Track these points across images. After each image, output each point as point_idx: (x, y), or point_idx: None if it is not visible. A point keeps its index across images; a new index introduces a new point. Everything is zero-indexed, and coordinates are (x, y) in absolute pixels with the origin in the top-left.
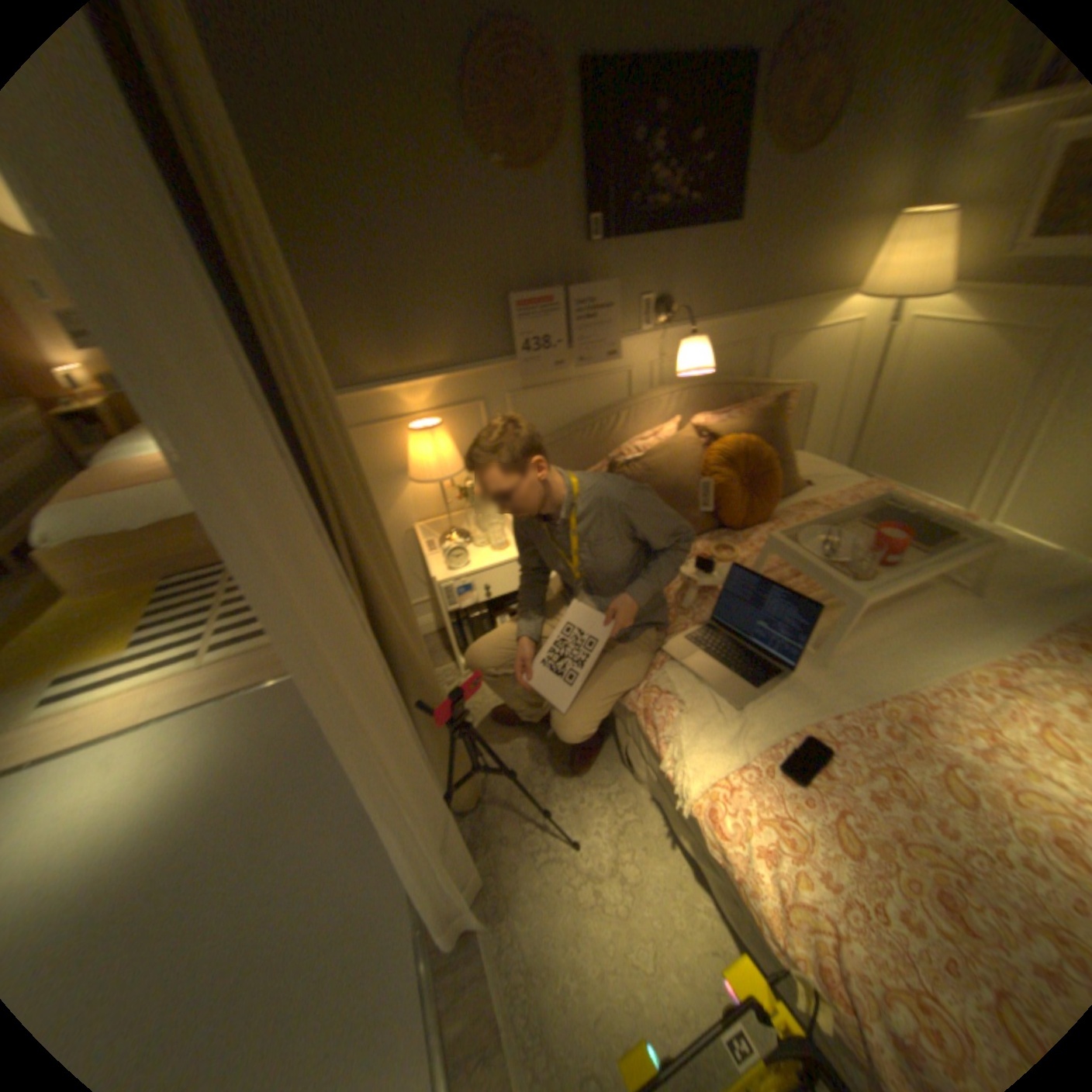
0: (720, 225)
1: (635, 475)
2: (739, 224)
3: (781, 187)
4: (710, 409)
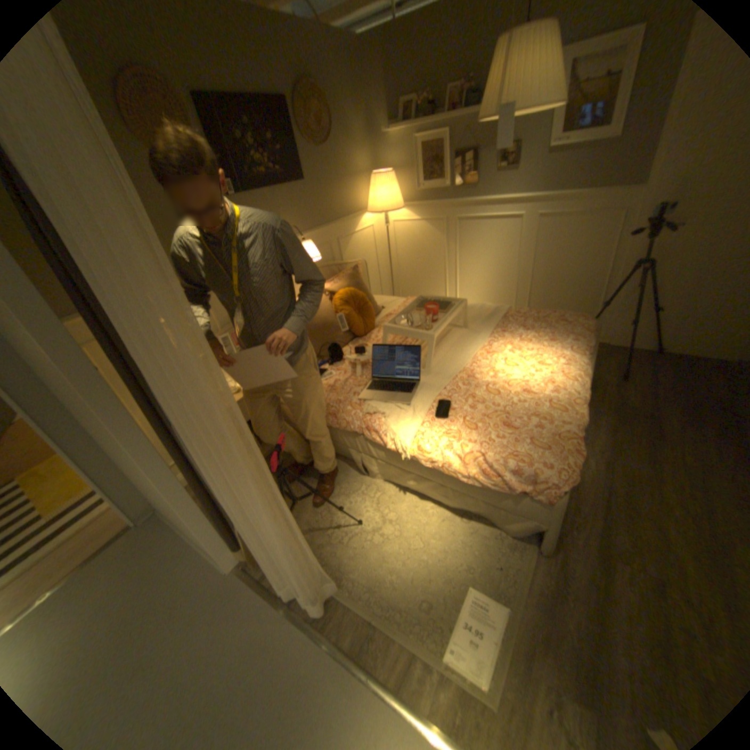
0: (293, 182)
1: None
2: (302, 182)
3: (316, 162)
4: None
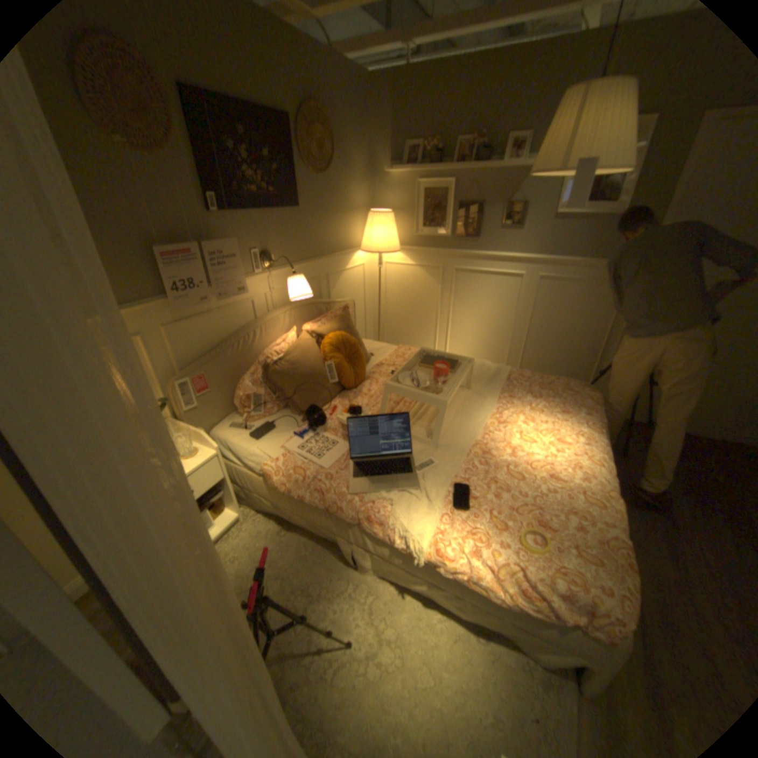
0: (287, 208)
1: (284, 370)
2: (297, 209)
3: (313, 190)
4: (308, 320)
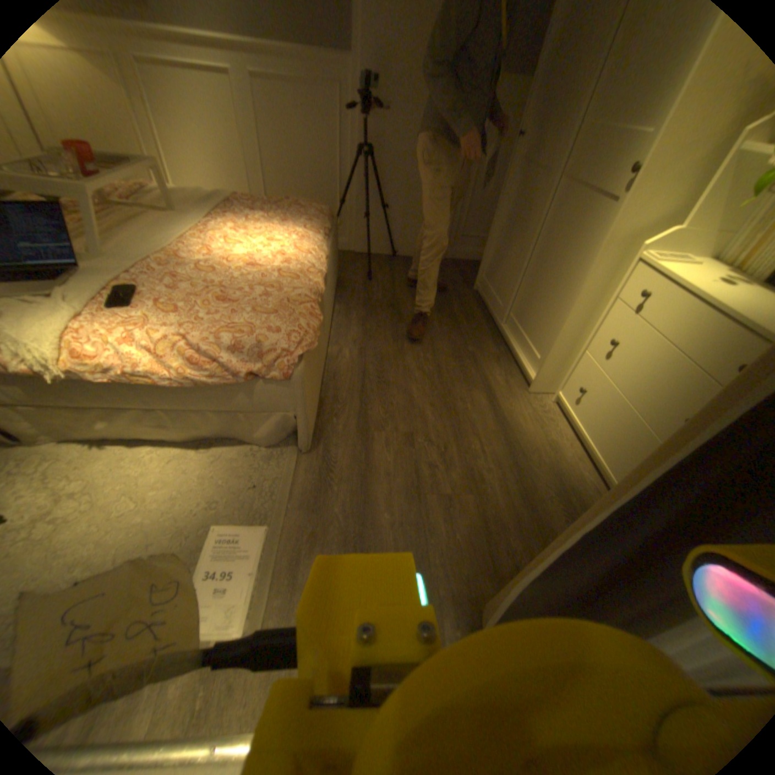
0: None
1: None
2: None
3: None
4: None
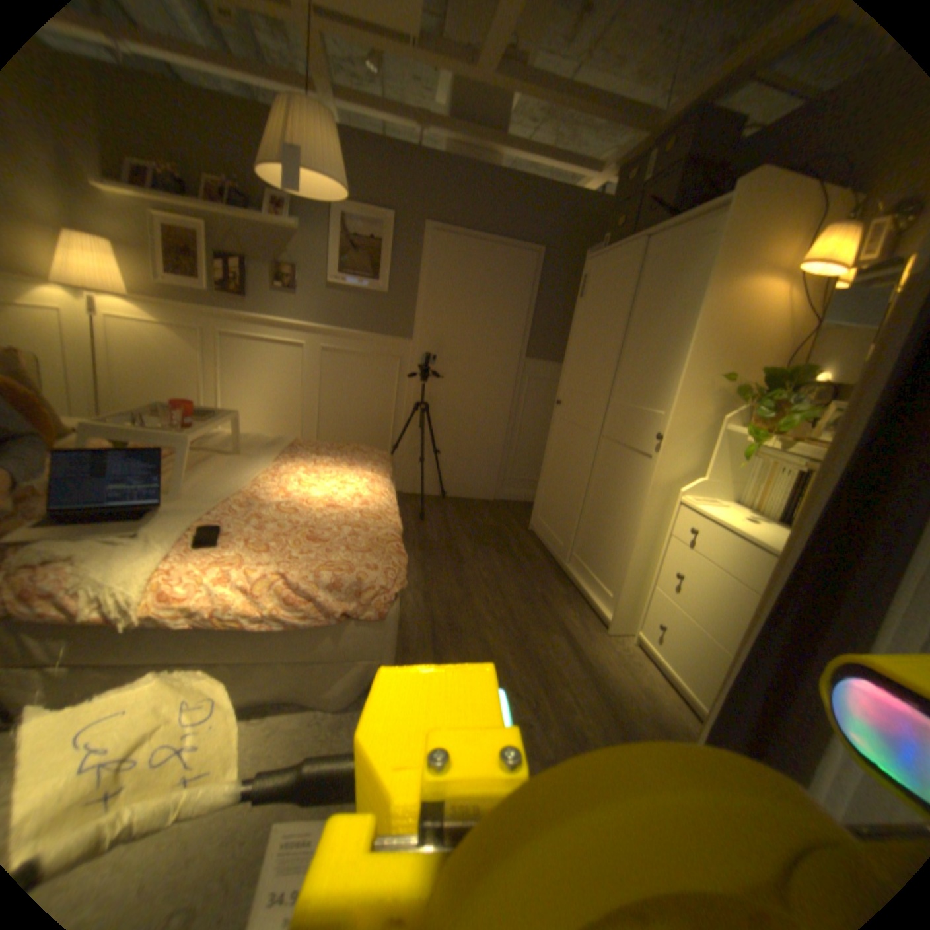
0: None
1: None
2: None
3: None
4: None
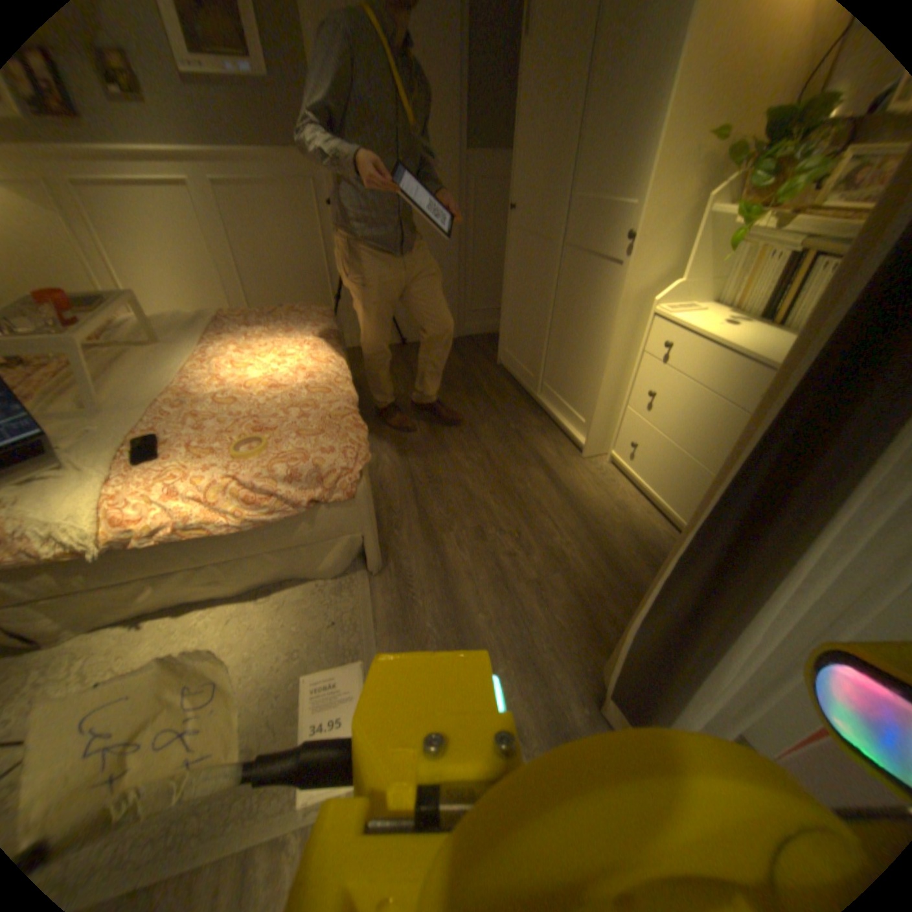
0: None
1: None
2: None
3: None
4: None
